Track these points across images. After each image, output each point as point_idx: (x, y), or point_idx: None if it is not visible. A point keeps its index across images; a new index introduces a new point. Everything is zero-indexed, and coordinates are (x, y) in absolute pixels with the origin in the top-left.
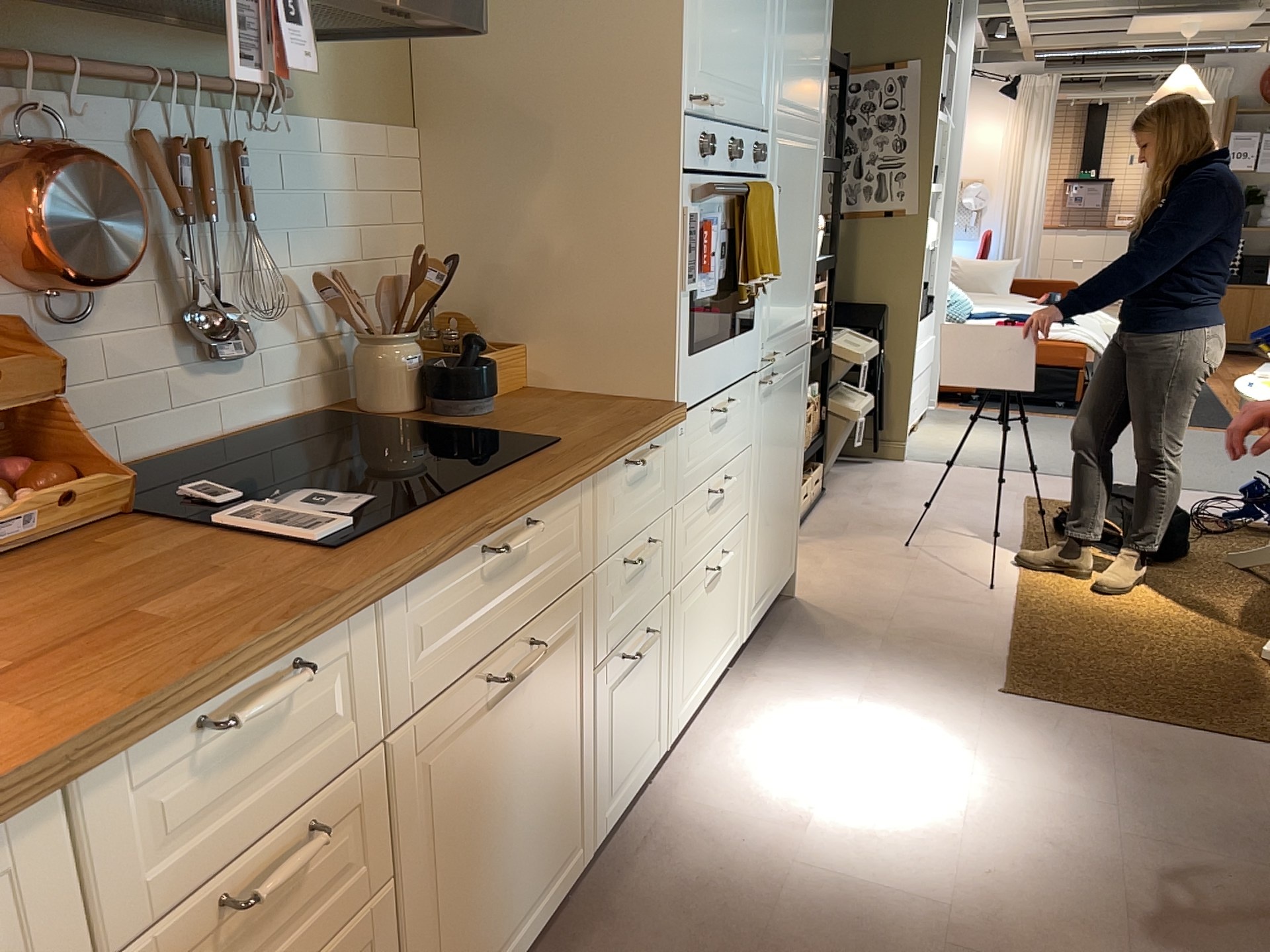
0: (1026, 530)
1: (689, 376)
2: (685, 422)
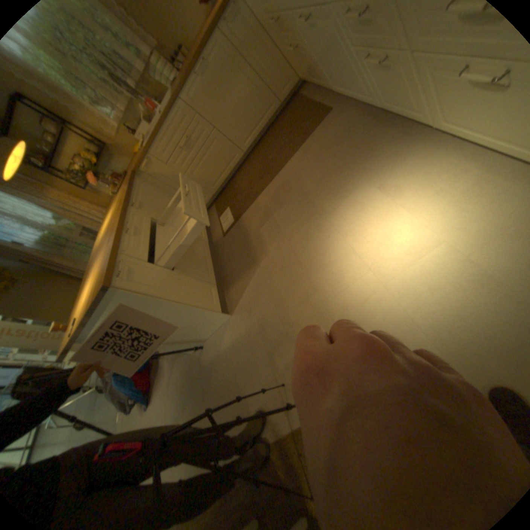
0: None
1: None
2: None
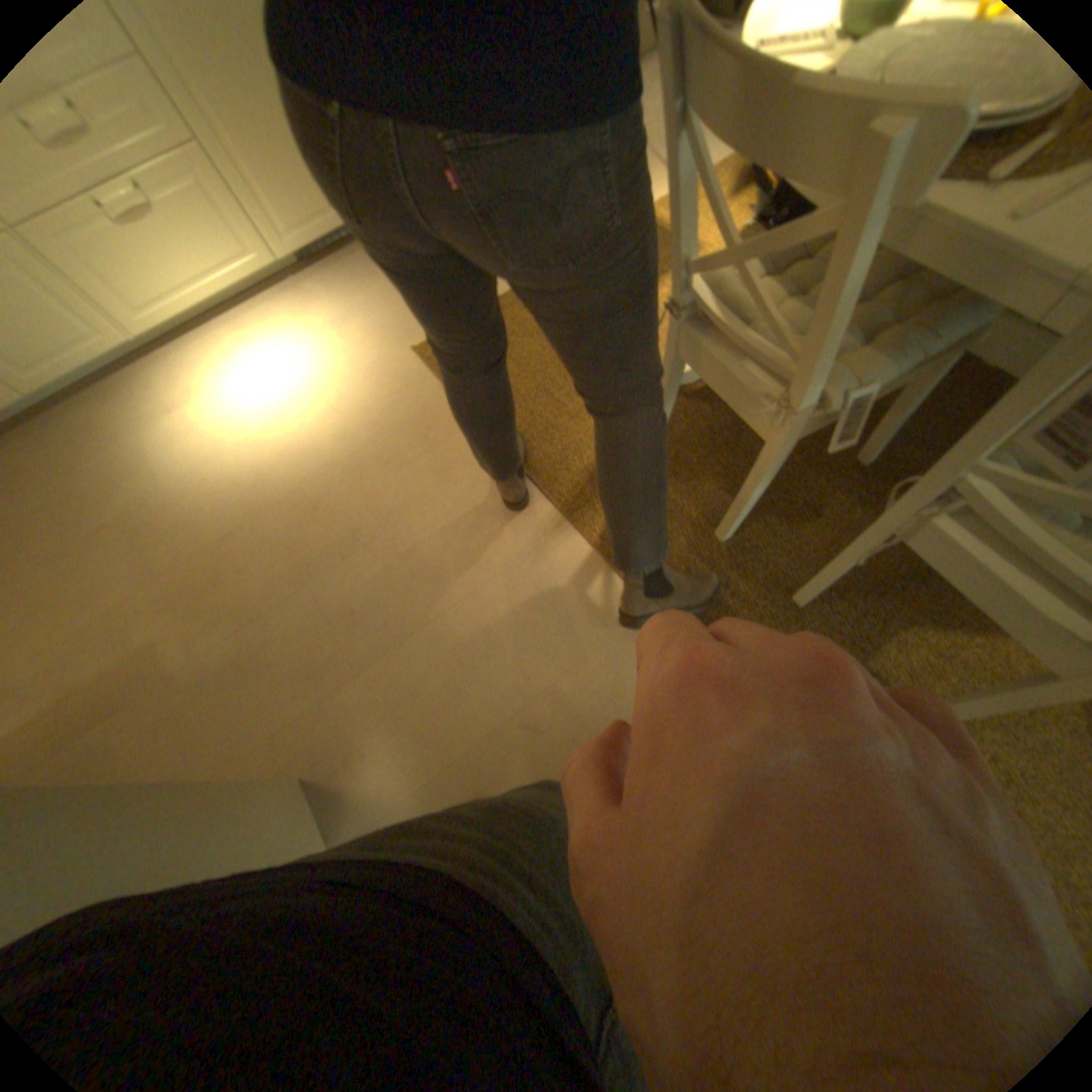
0: (728, 156)
1: None
2: None
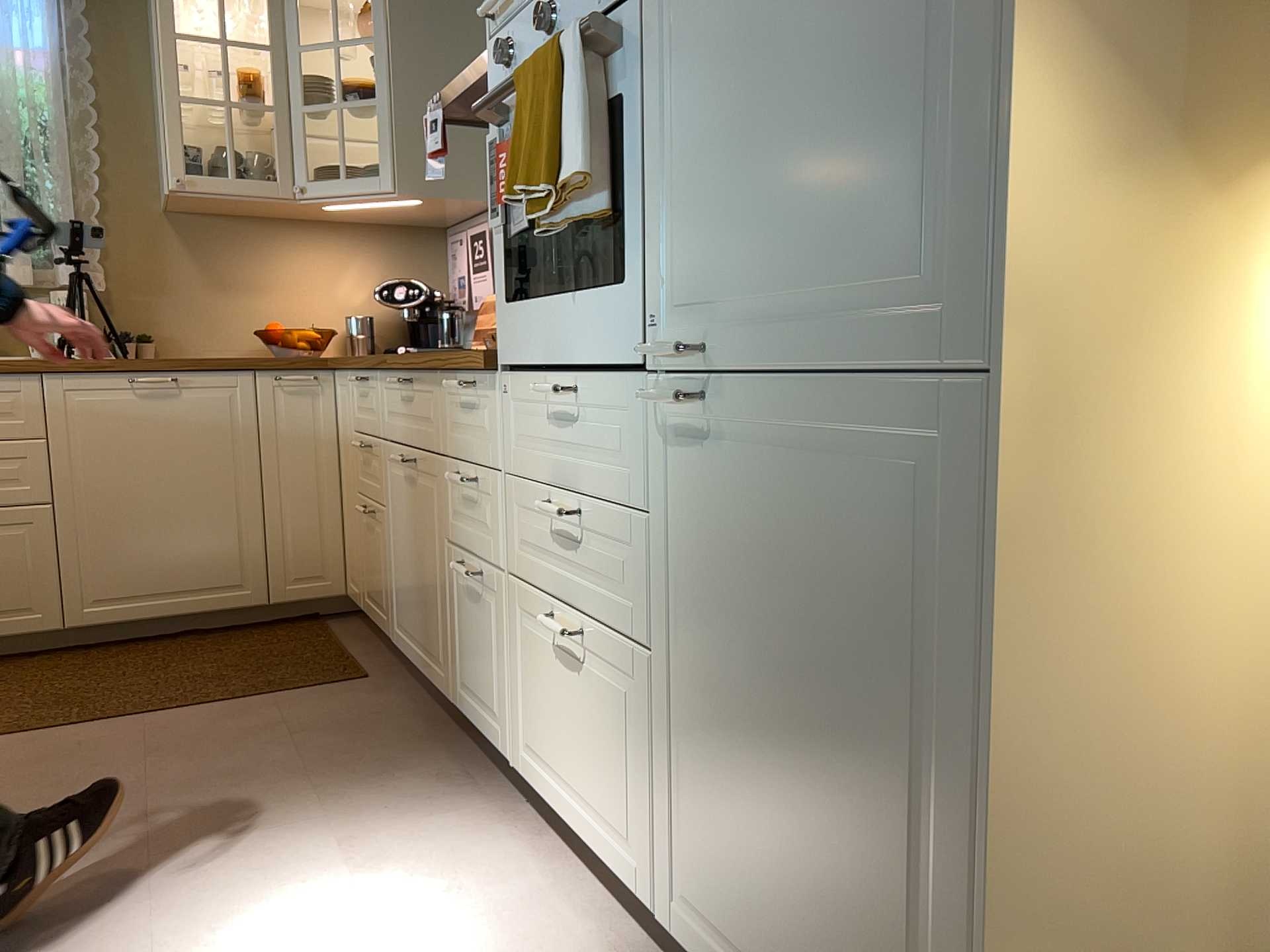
0: None
1: (509, 326)
2: (513, 382)
